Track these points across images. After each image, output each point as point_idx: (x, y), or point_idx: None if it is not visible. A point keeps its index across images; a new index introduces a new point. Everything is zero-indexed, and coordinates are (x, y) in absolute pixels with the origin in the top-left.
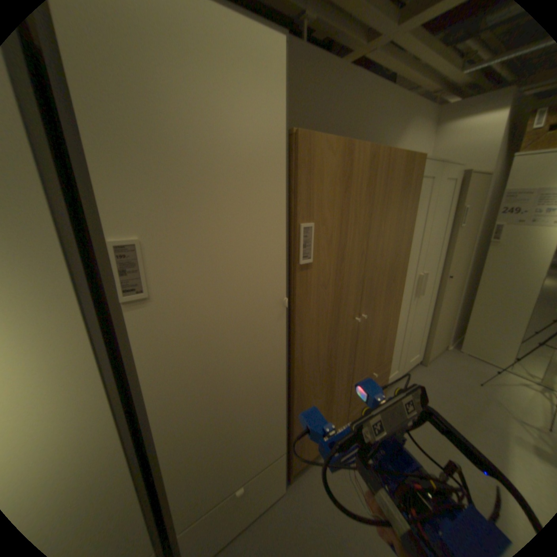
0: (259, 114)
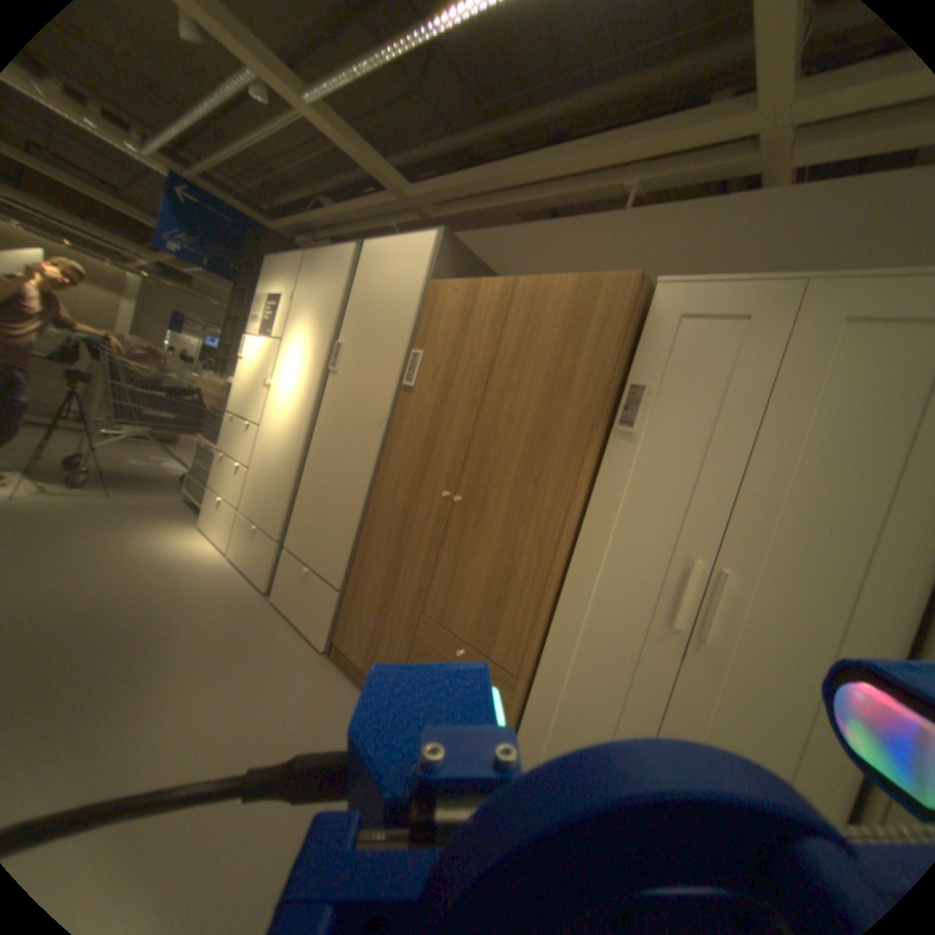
0: (406, 279)
